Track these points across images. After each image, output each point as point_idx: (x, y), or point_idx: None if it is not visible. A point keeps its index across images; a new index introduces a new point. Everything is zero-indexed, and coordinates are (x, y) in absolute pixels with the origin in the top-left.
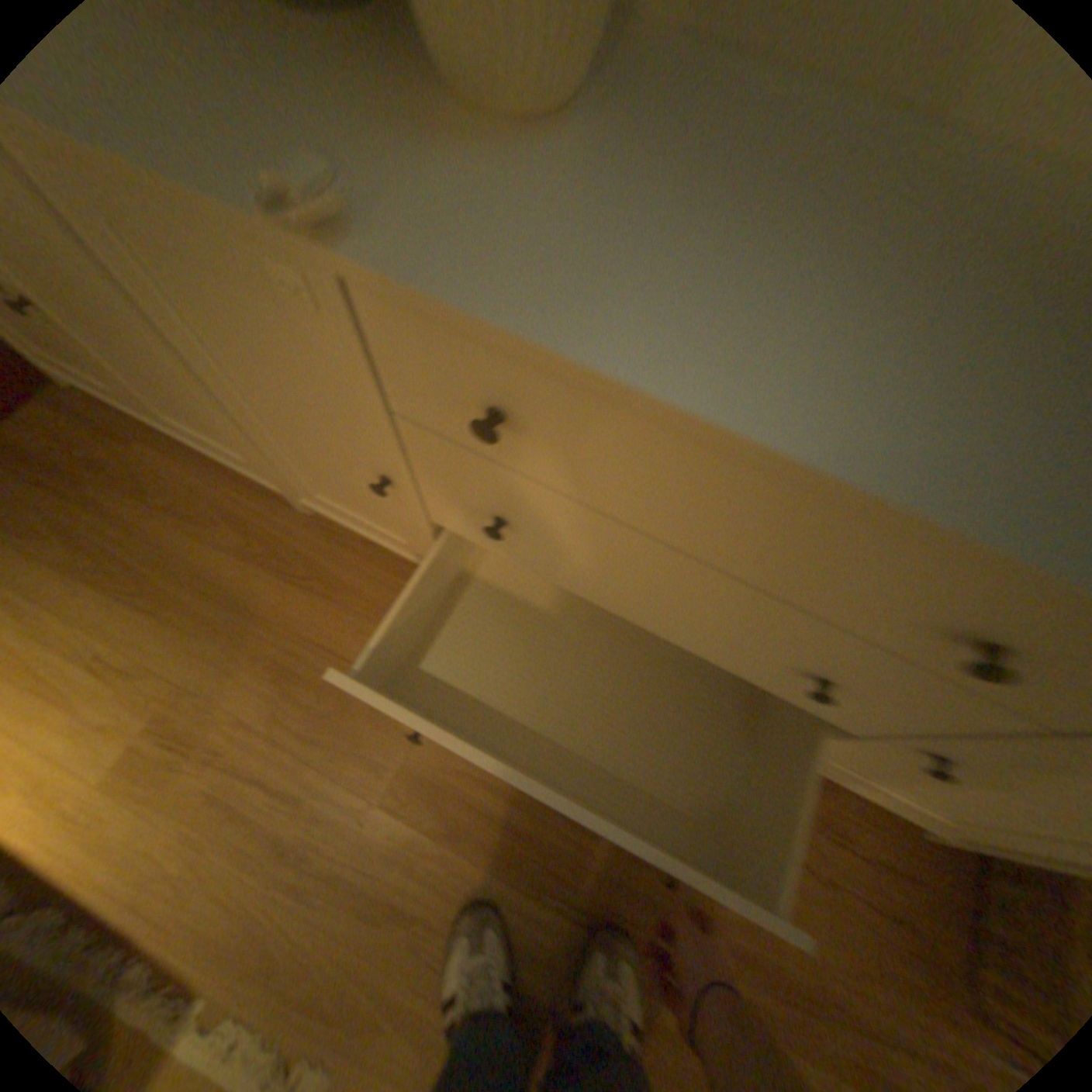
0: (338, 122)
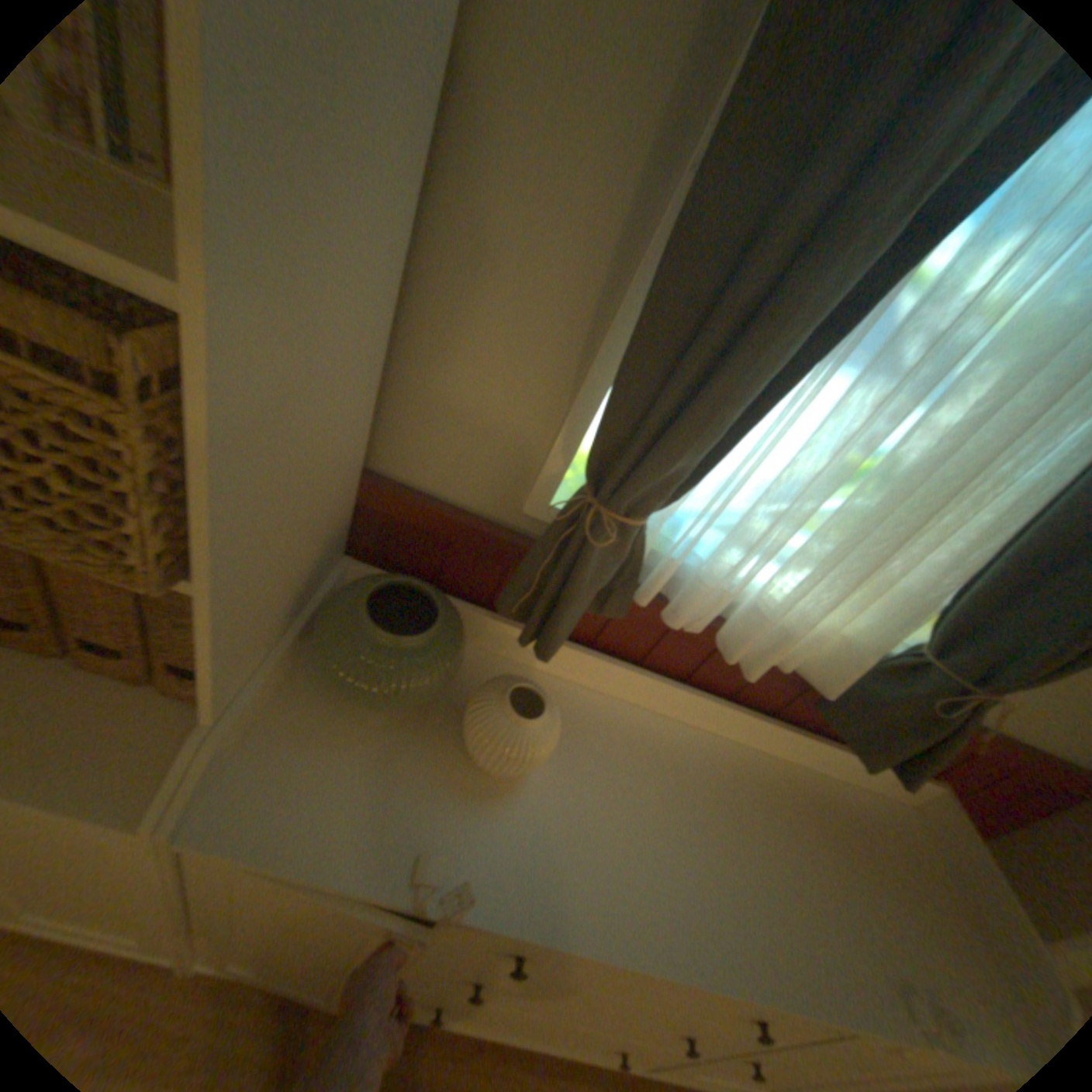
0: (435, 811)
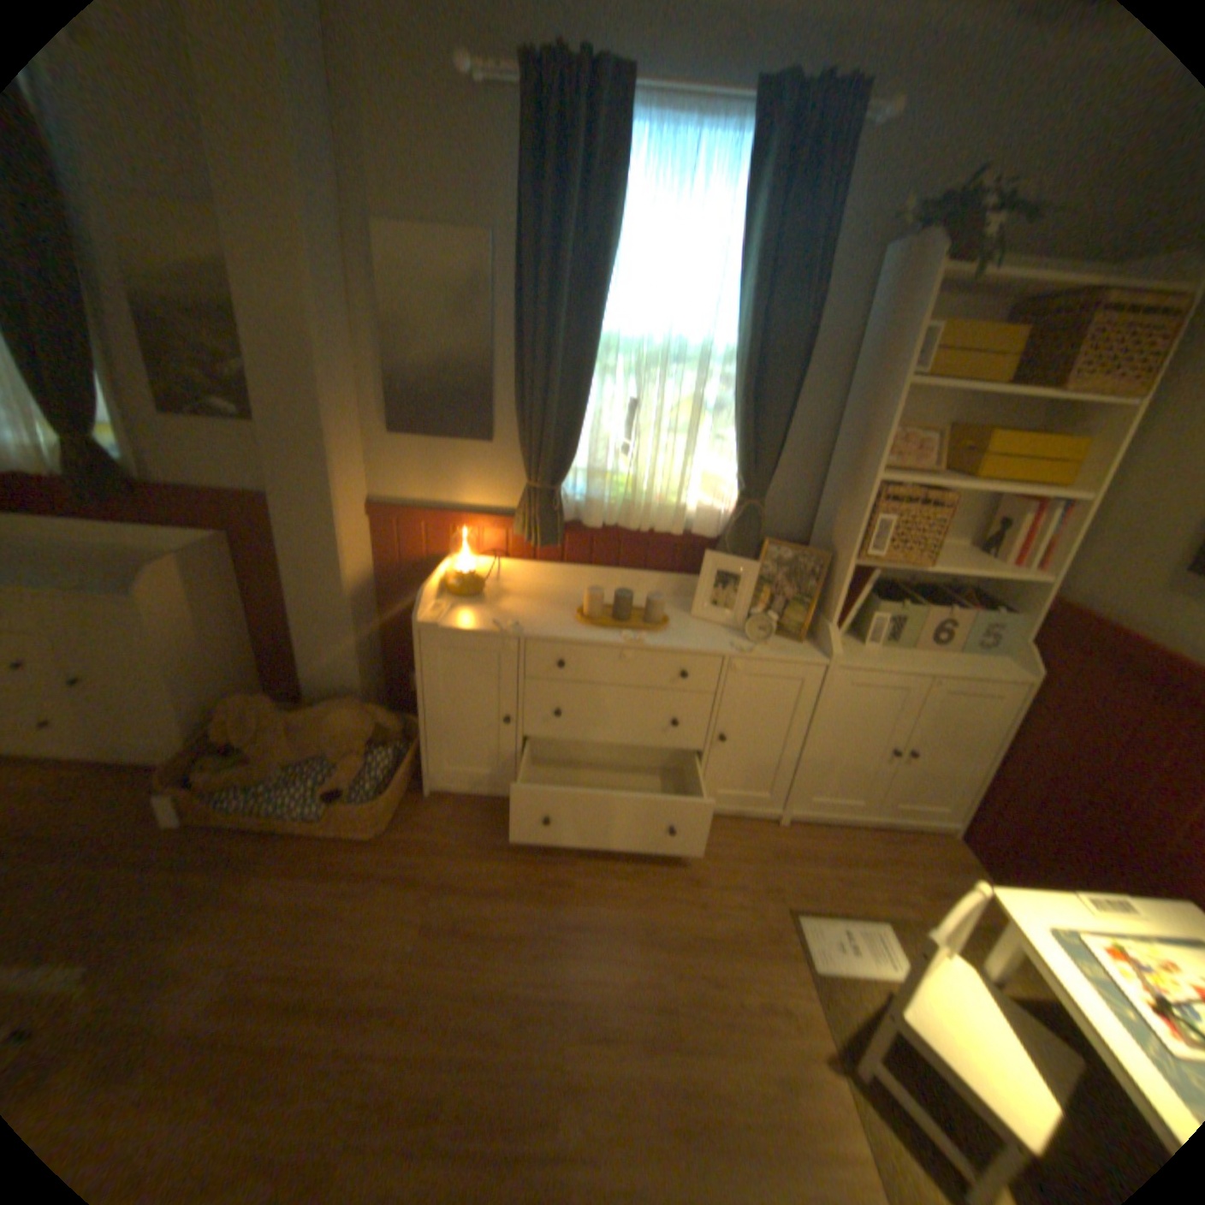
0: None
